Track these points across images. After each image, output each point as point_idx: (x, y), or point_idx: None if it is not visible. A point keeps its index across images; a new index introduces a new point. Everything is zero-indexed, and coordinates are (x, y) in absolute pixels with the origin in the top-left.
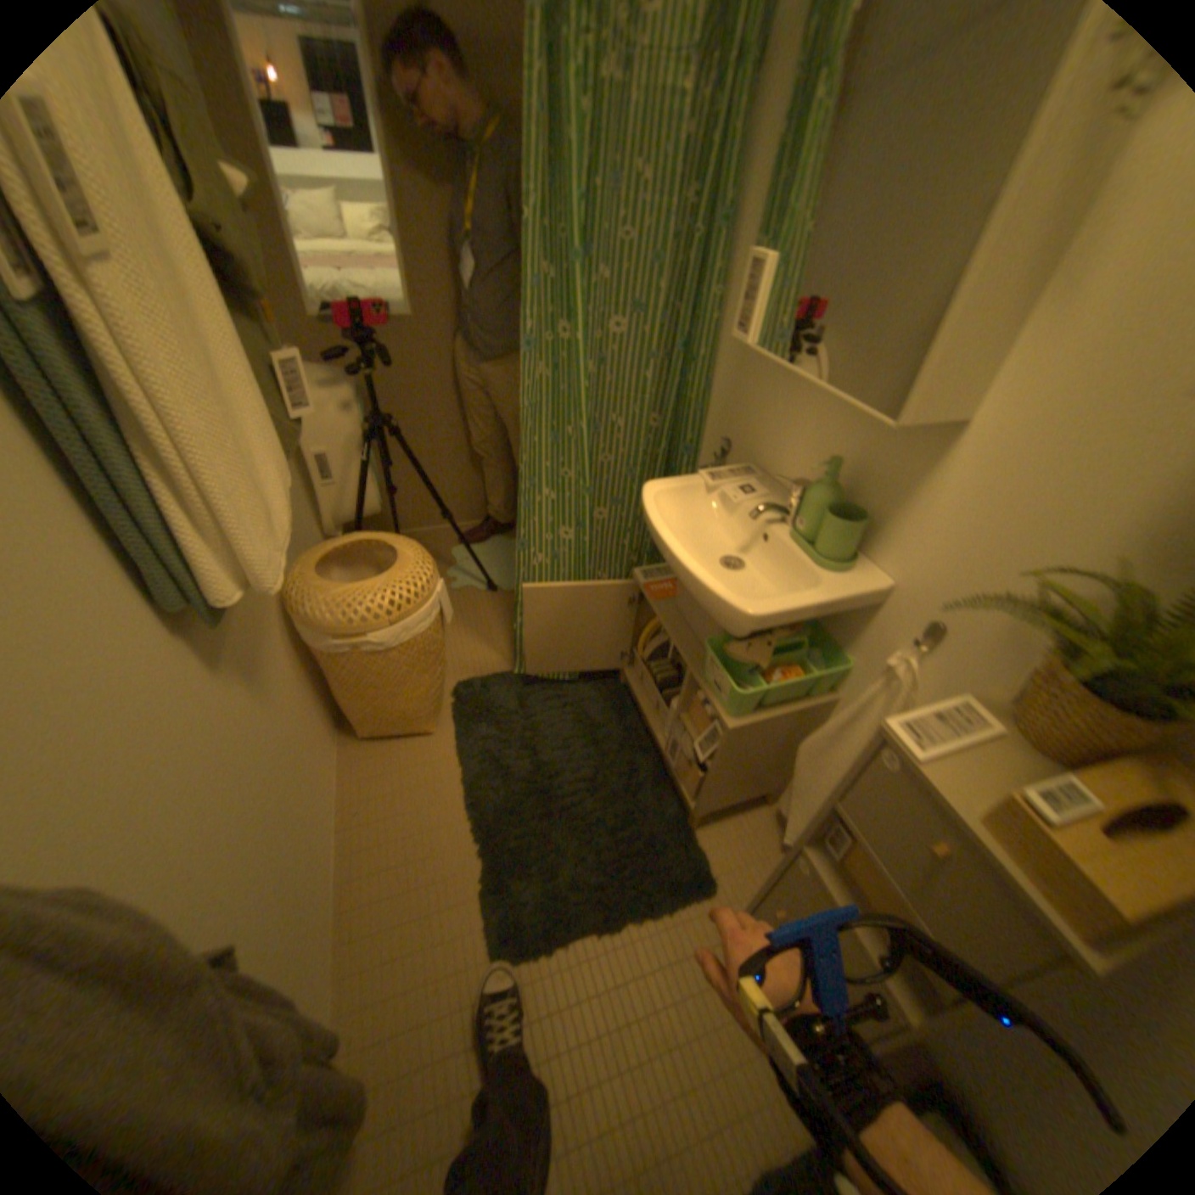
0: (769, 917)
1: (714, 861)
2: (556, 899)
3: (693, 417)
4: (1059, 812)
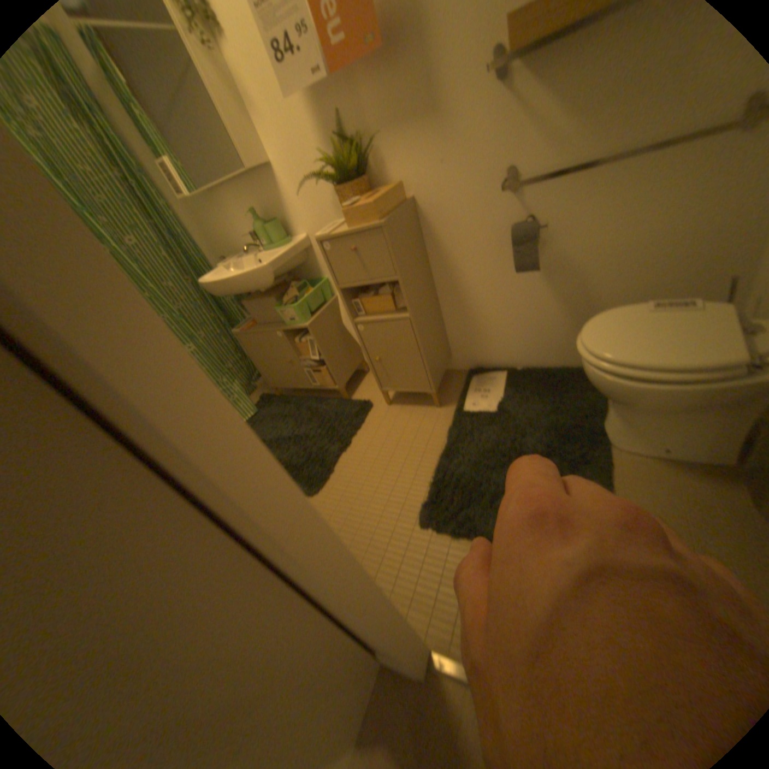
0: (379, 370)
1: (363, 398)
2: (316, 456)
3: (202, 263)
4: (352, 202)
